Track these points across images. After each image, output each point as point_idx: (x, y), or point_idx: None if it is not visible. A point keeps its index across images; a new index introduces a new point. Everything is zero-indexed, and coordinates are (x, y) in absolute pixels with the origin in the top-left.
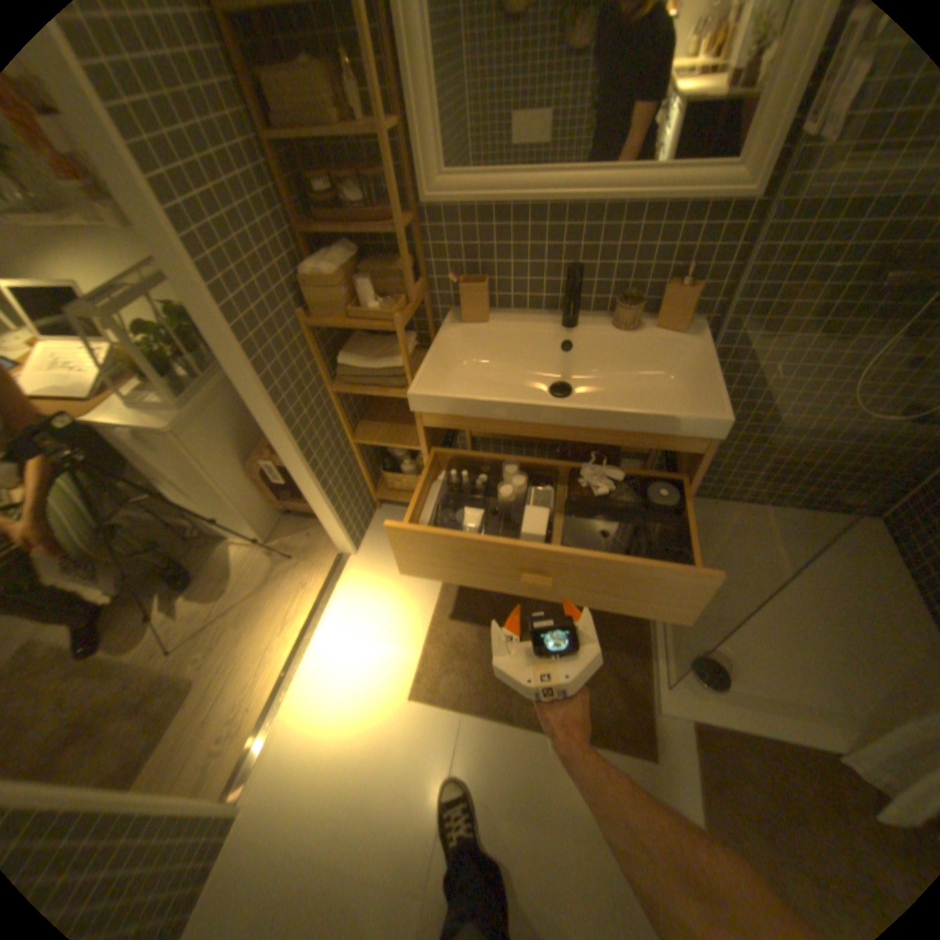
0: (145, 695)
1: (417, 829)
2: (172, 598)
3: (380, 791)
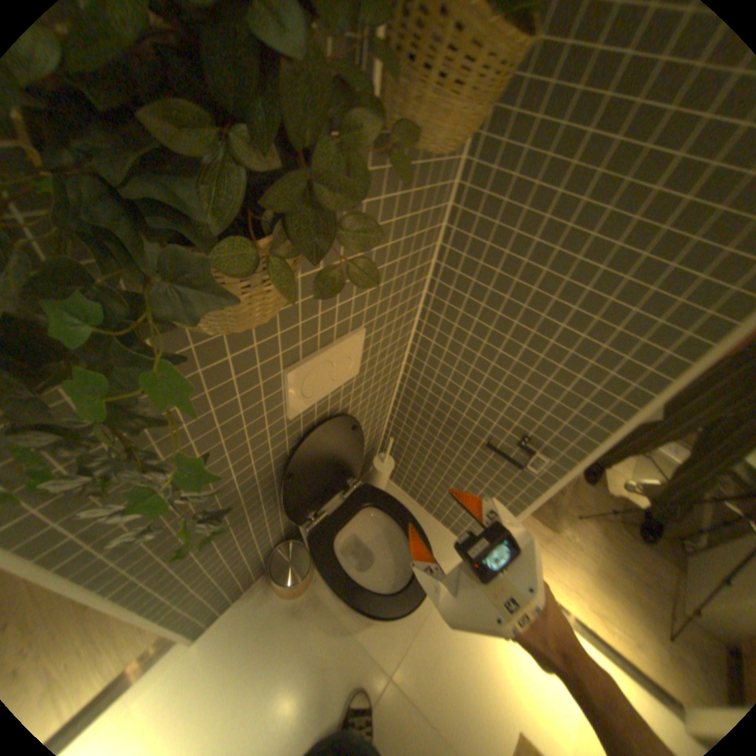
0: (554, 504)
1: (429, 696)
2: (624, 525)
3: (461, 671)
